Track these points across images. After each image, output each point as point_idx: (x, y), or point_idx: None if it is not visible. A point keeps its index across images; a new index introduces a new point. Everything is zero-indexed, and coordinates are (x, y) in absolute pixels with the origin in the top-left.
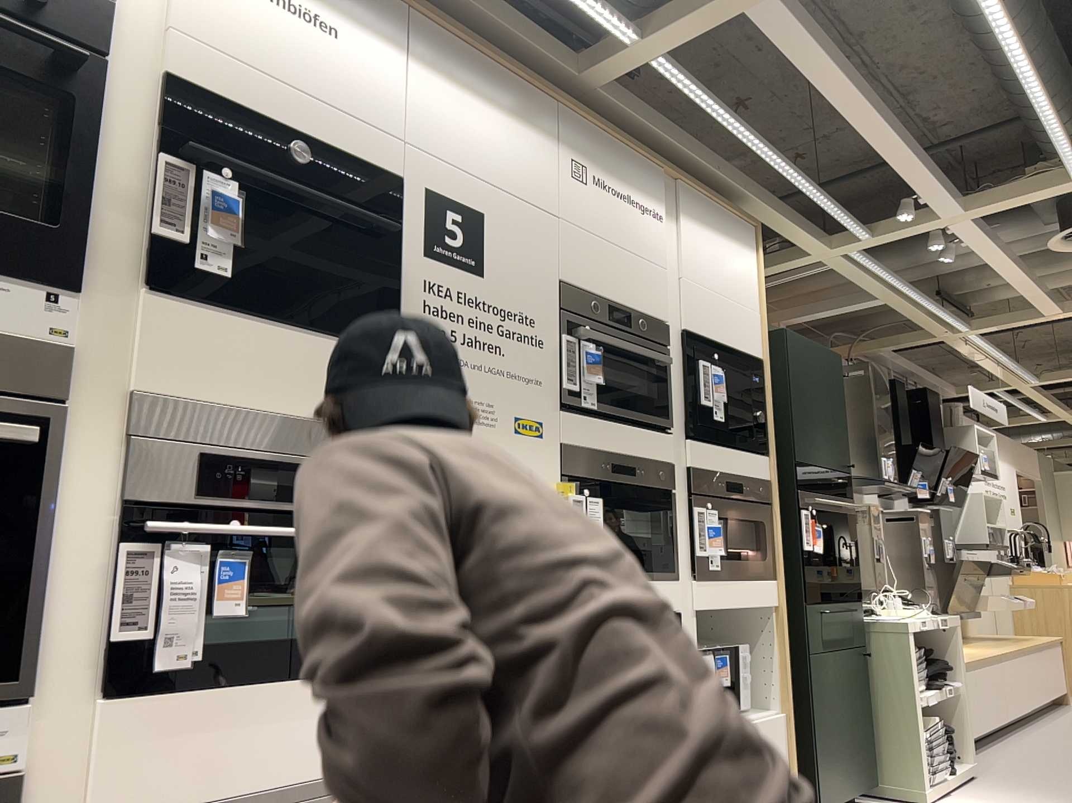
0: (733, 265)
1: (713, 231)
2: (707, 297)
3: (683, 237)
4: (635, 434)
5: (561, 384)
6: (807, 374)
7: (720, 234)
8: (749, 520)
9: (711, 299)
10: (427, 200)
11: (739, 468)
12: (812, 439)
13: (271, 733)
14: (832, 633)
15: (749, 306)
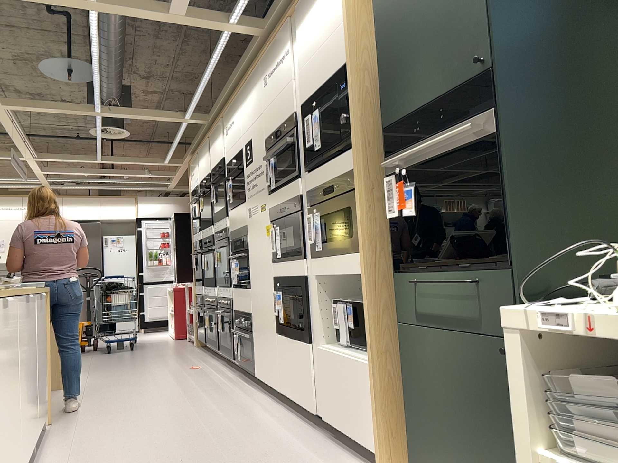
0: (326, 7)
1: (312, 5)
2: (311, 64)
3: (298, 43)
4: (286, 189)
5: (267, 184)
6: (405, 4)
7: (316, 0)
8: (342, 209)
9: (313, 62)
10: (244, 149)
11: (334, 173)
12: (412, 80)
13: (242, 300)
14: (442, 310)
15: (339, 24)
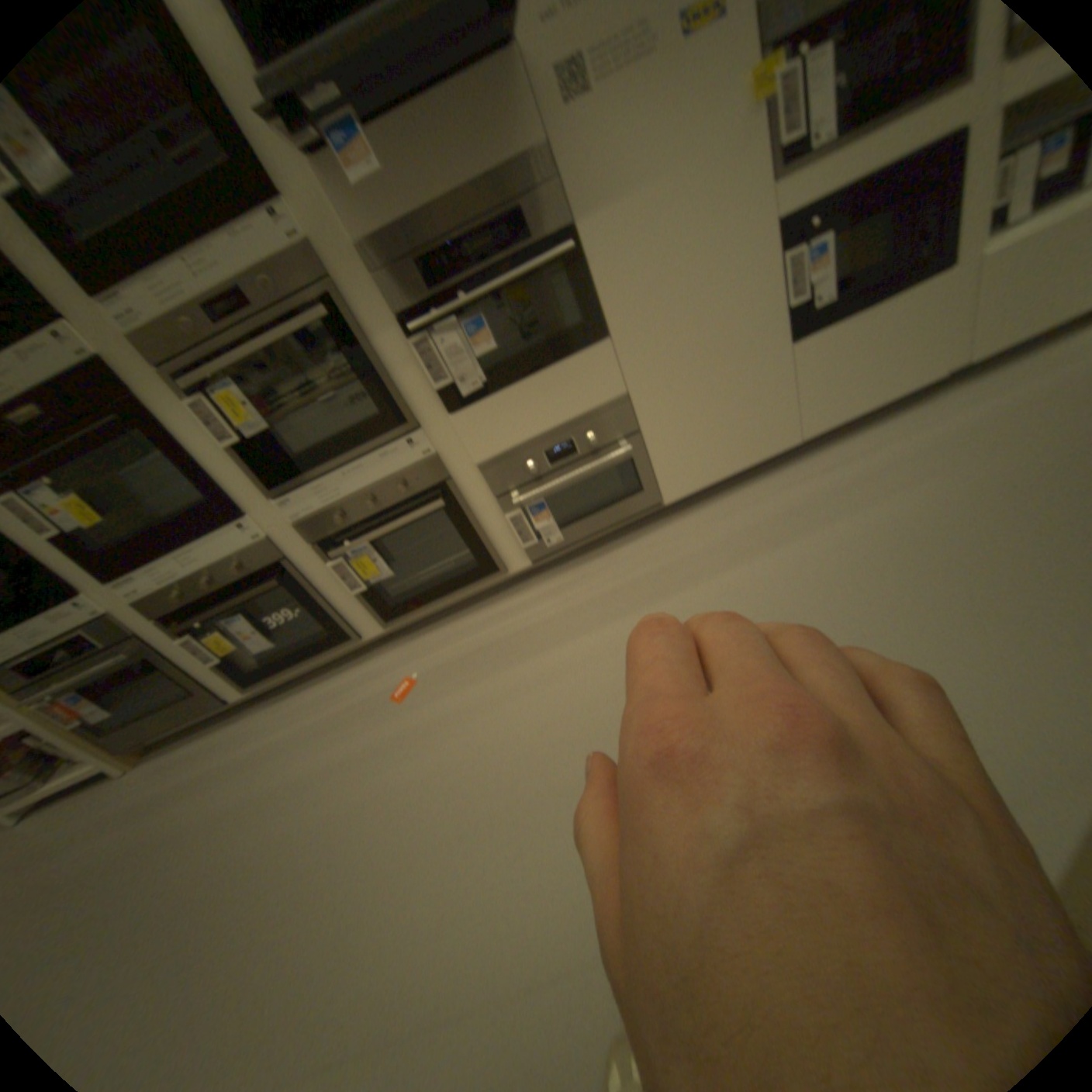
0: None
1: None
2: None
3: None
4: None
5: None
6: None
7: None
8: None
9: None
10: None
11: None
12: None
13: (545, 397)
14: None
15: None
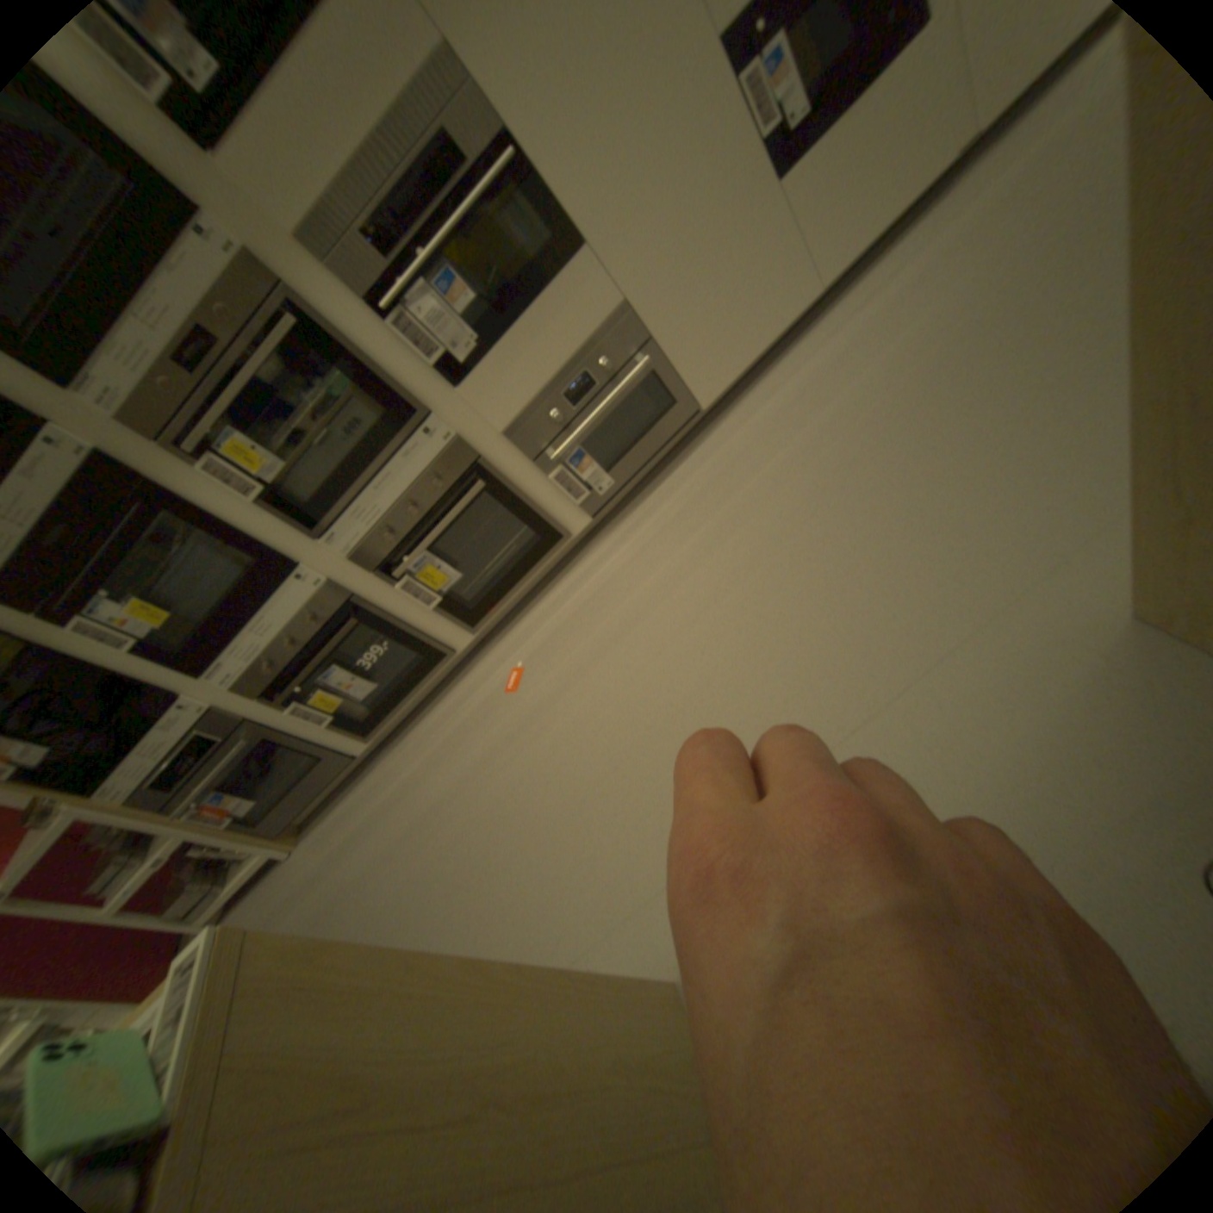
0: None
1: None
2: None
3: None
4: None
5: None
6: None
7: None
8: None
9: None
10: None
11: None
12: None
13: (547, 336)
14: None
15: None
